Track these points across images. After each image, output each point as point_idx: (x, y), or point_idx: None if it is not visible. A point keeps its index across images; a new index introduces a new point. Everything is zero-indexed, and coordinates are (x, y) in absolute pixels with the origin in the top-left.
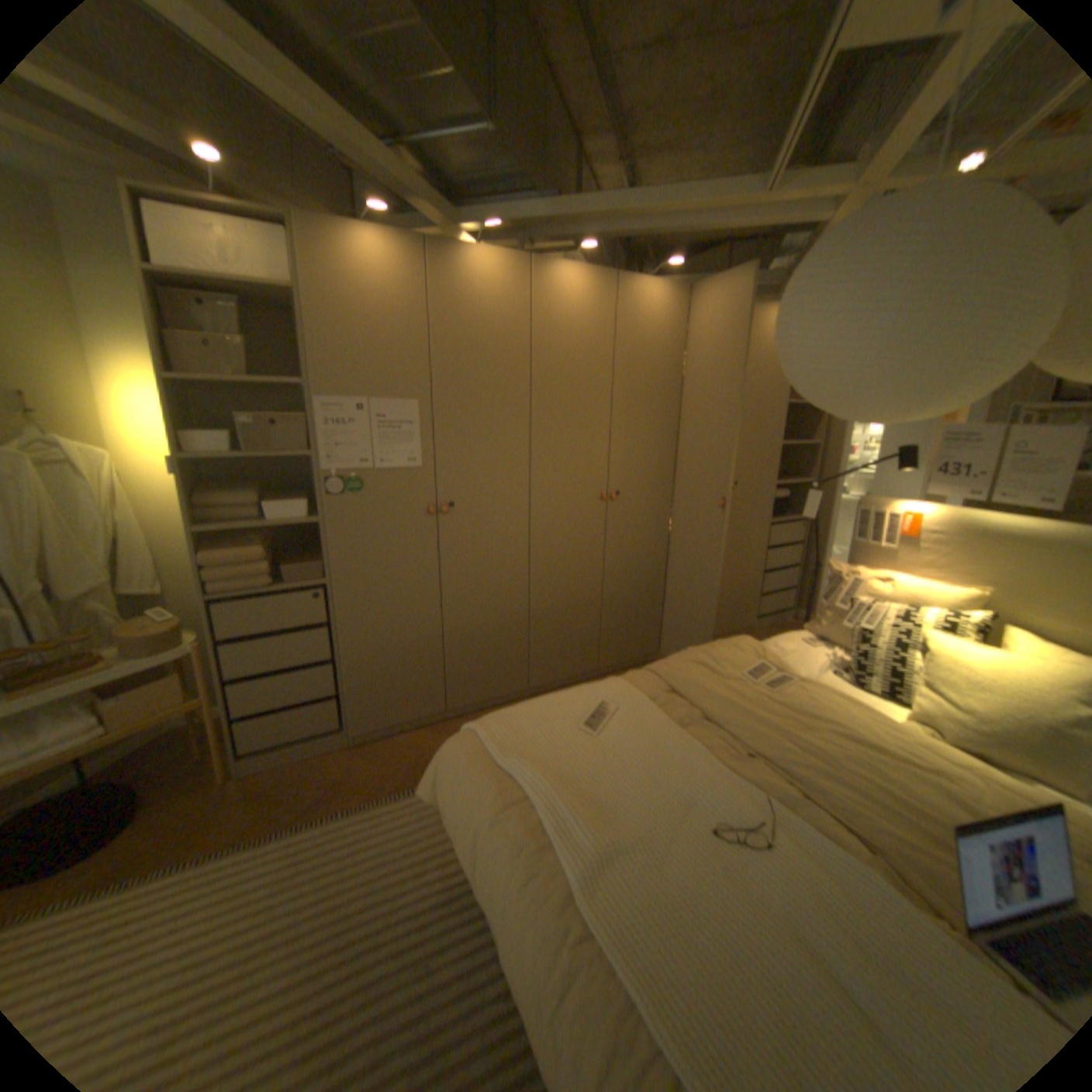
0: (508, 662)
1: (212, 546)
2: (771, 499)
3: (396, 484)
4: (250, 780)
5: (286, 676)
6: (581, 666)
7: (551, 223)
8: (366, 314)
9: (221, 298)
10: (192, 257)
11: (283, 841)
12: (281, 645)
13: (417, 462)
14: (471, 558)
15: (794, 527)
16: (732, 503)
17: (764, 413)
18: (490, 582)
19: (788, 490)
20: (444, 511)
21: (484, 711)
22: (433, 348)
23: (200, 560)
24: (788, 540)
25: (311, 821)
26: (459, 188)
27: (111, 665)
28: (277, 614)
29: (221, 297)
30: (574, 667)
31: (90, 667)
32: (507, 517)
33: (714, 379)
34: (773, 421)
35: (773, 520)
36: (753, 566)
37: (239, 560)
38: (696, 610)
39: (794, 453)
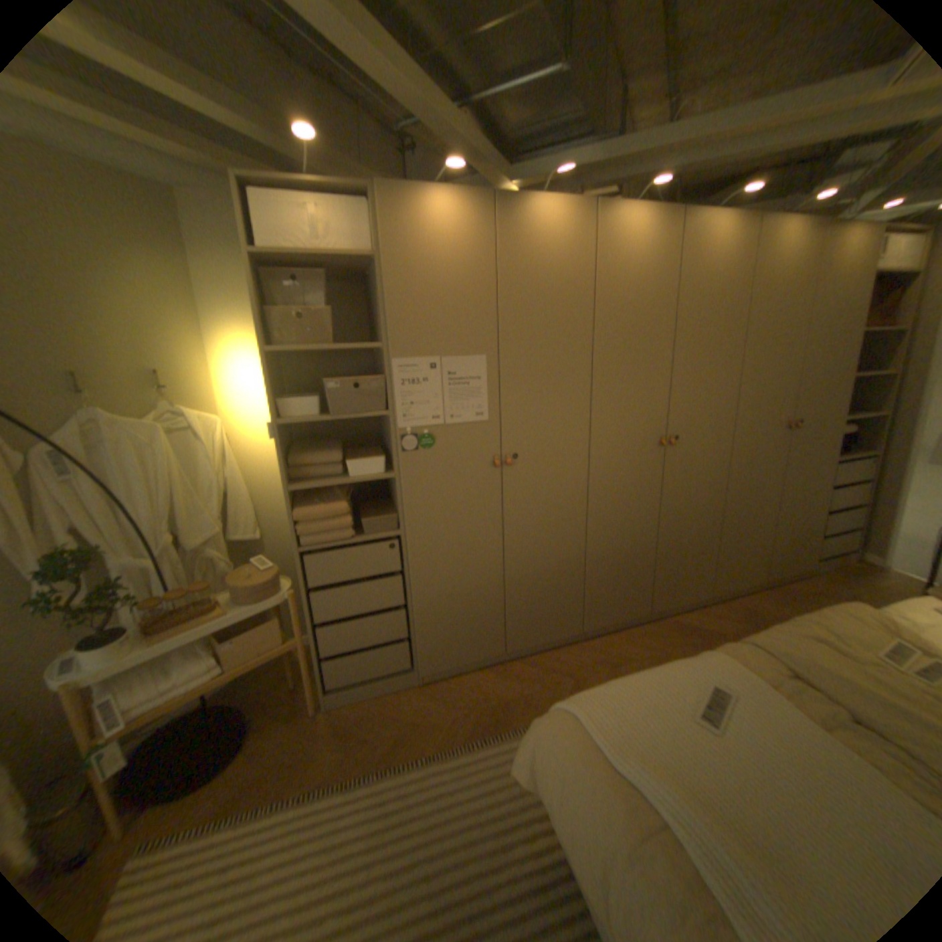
0: (563, 607)
1: (304, 501)
2: (840, 436)
3: (464, 439)
4: (335, 713)
5: (365, 620)
6: (634, 611)
7: (604, 167)
8: (439, 275)
9: (309, 273)
10: (288, 236)
11: (370, 787)
12: (362, 591)
13: (483, 416)
14: (531, 507)
15: (864, 465)
16: (797, 442)
17: (836, 344)
18: (548, 530)
19: (855, 425)
20: (508, 463)
21: (540, 654)
22: (500, 303)
23: (295, 515)
24: (856, 479)
25: (393, 766)
26: (515, 144)
27: (225, 611)
28: (358, 563)
29: (309, 272)
30: (628, 613)
31: (208, 612)
32: (566, 466)
33: (783, 311)
34: (846, 352)
35: (840, 458)
36: (817, 508)
37: (327, 514)
38: (753, 554)
39: (860, 385)
